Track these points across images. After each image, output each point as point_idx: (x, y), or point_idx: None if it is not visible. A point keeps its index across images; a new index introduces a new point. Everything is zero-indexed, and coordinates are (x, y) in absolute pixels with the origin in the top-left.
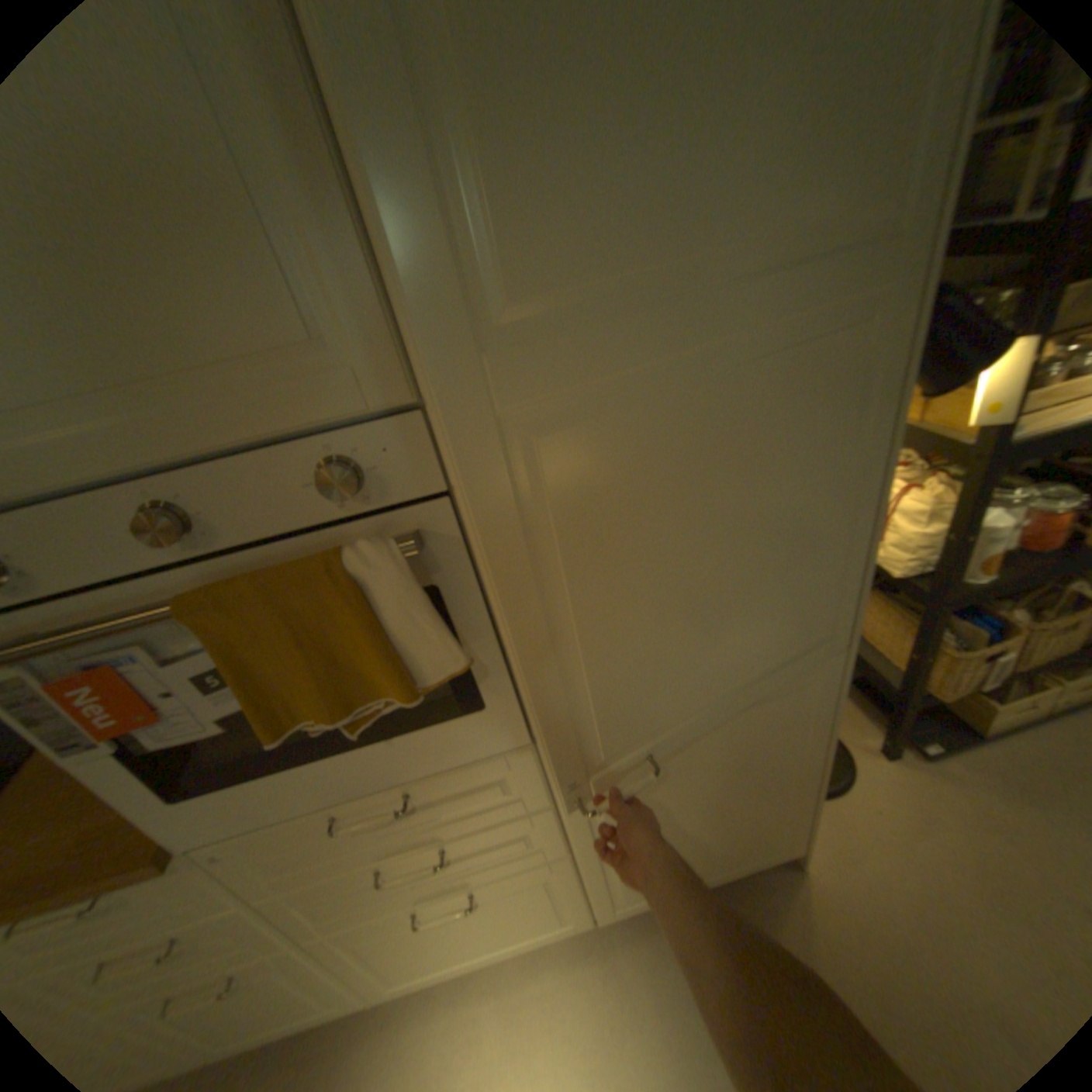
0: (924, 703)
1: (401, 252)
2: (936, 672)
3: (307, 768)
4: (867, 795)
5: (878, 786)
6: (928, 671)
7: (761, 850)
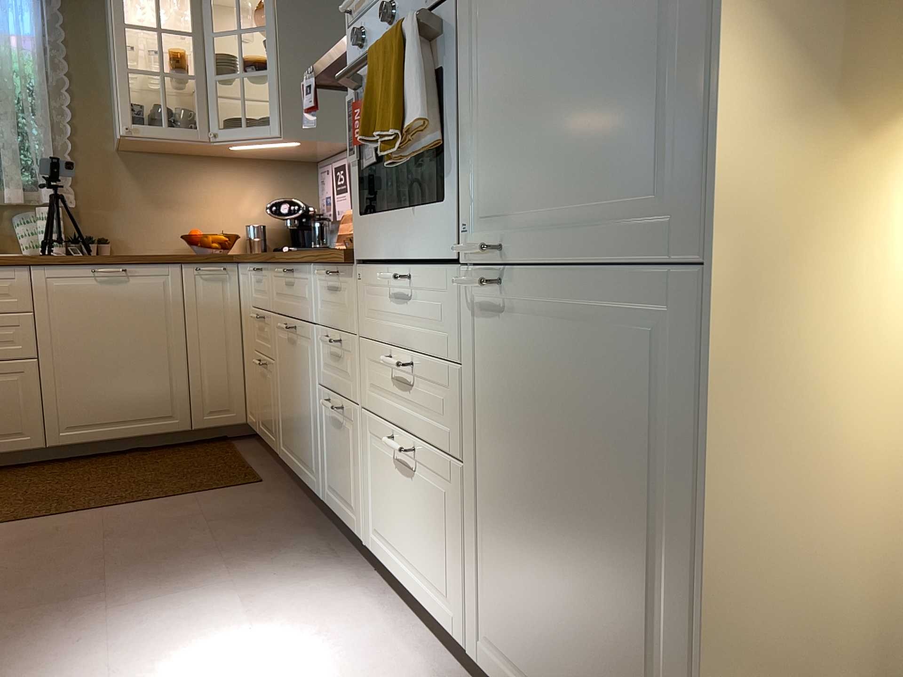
0: None
1: None
2: None
3: (392, 214)
4: None
5: None
6: None
7: None
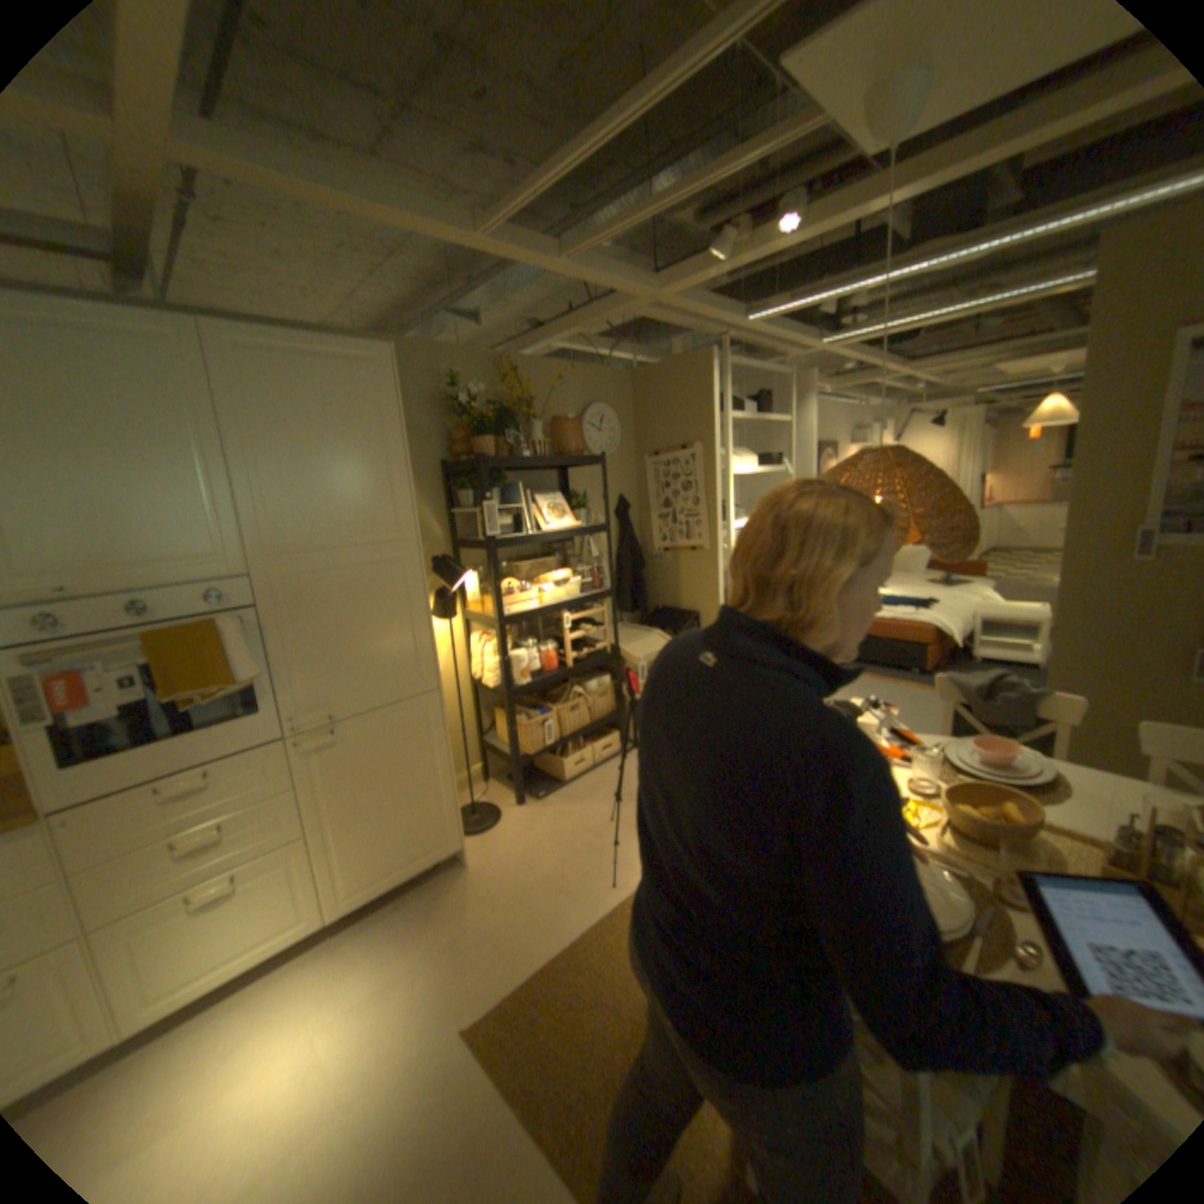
0: (521, 760)
1: (248, 535)
2: (521, 740)
3: (150, 747)
4: (503, 825)
5: (510, 820)
6: (514, 736)
7: (428, 842)
